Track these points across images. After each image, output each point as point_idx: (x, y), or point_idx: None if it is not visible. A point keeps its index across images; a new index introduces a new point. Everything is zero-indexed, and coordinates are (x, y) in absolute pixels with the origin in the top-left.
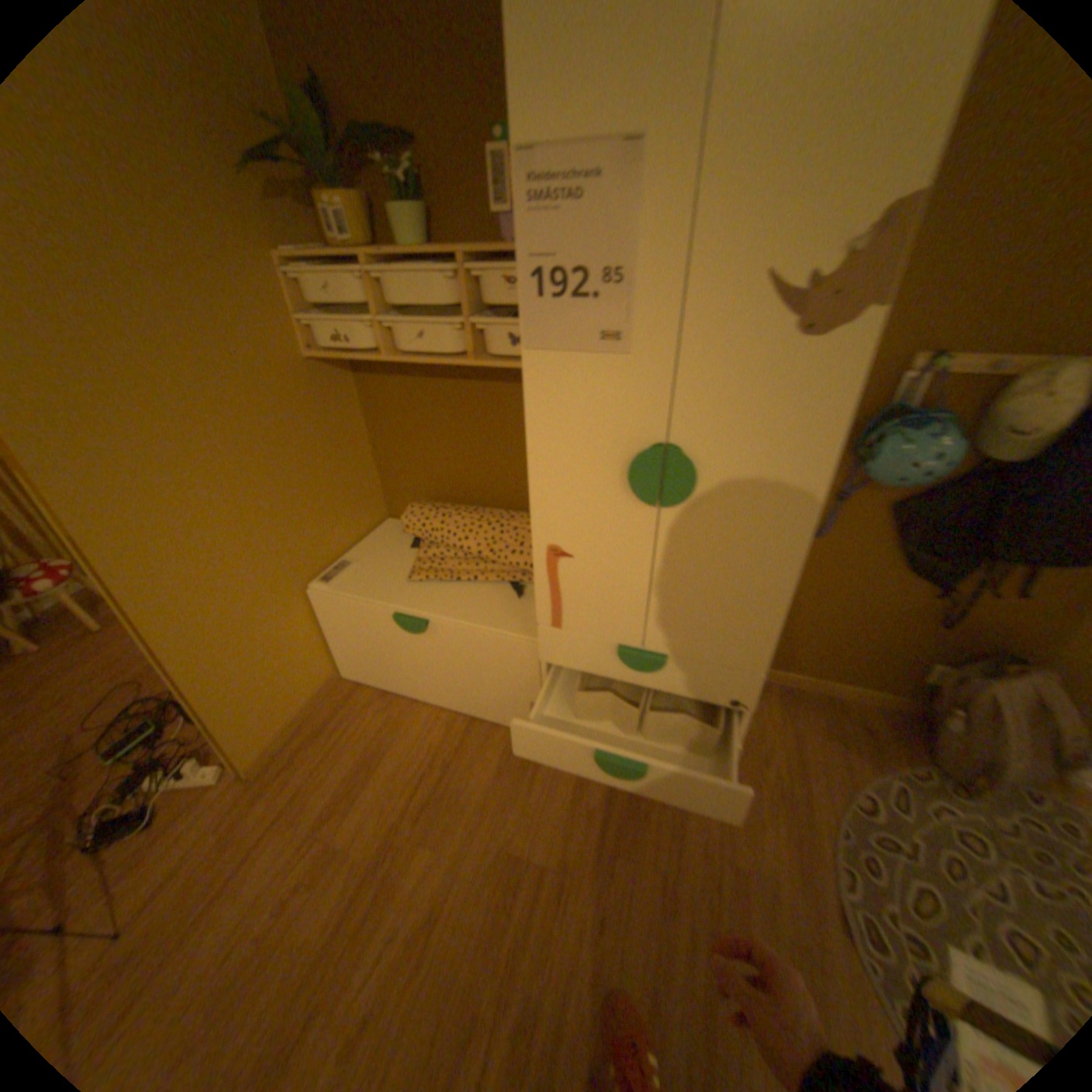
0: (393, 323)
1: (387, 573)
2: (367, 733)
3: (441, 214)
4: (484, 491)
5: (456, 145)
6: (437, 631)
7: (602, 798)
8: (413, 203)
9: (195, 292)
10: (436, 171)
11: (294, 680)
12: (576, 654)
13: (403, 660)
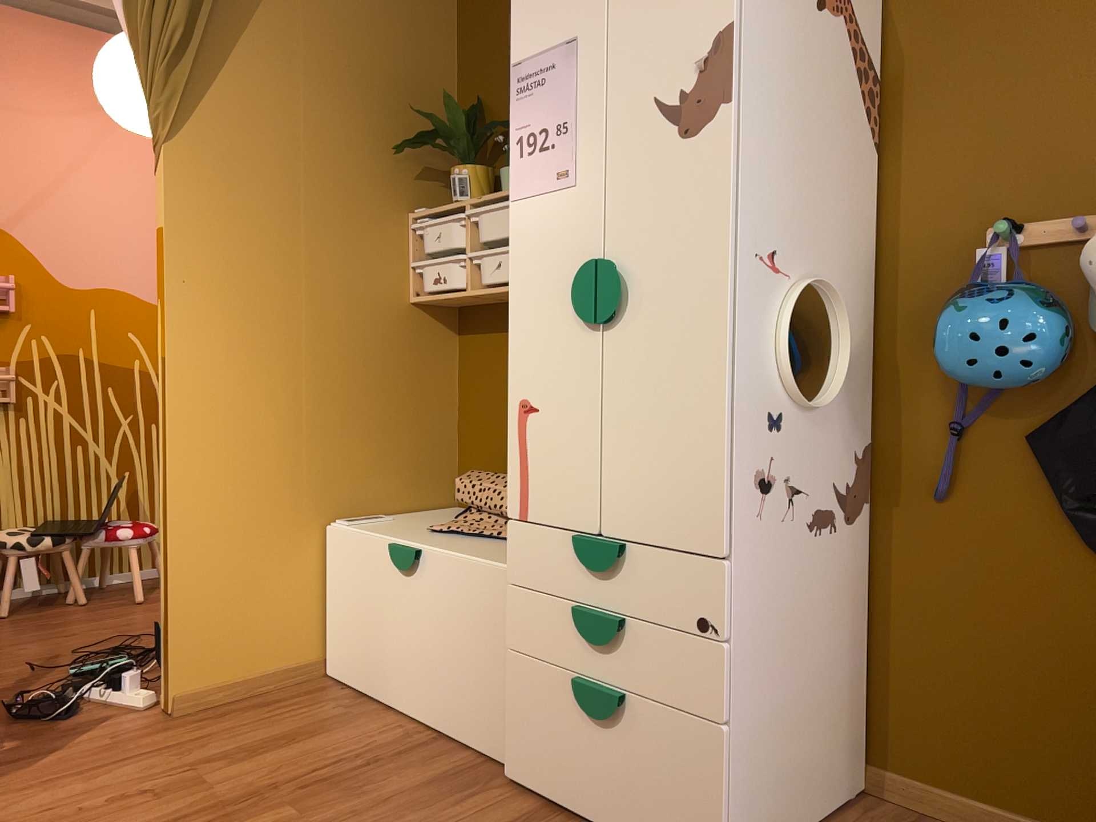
0: (479, 256)
1: (412, 526)
2: (312, 717)
3: None
4: None
5: None
6: (424, 568)
7: None
8: None
9: (333, 225)
10: None
11: (270, 629)
12: (540, 563)
13: (387, 628)
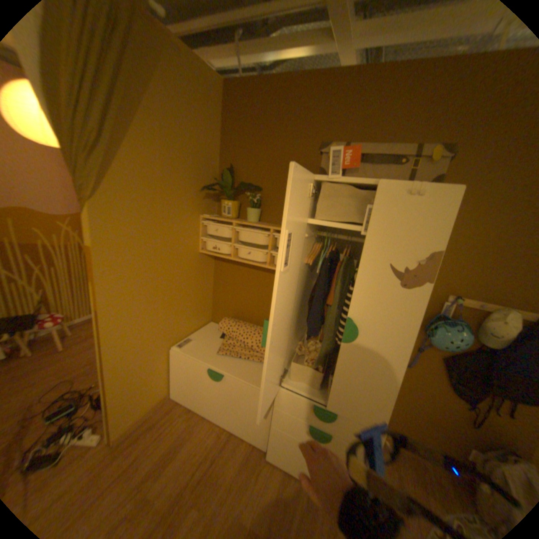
0: (240, 247)
1: (208, 348)
2: (177, 432)
3: (266, 213)
4: (258, 318)
5: (276, 194)
6: (226, 381)
7: (293, 496)
8: (257, 209)
9: (172, 227)
10: (267, 200)
11: (150, 394)
12: (292, 406)
13: (205, 394)
